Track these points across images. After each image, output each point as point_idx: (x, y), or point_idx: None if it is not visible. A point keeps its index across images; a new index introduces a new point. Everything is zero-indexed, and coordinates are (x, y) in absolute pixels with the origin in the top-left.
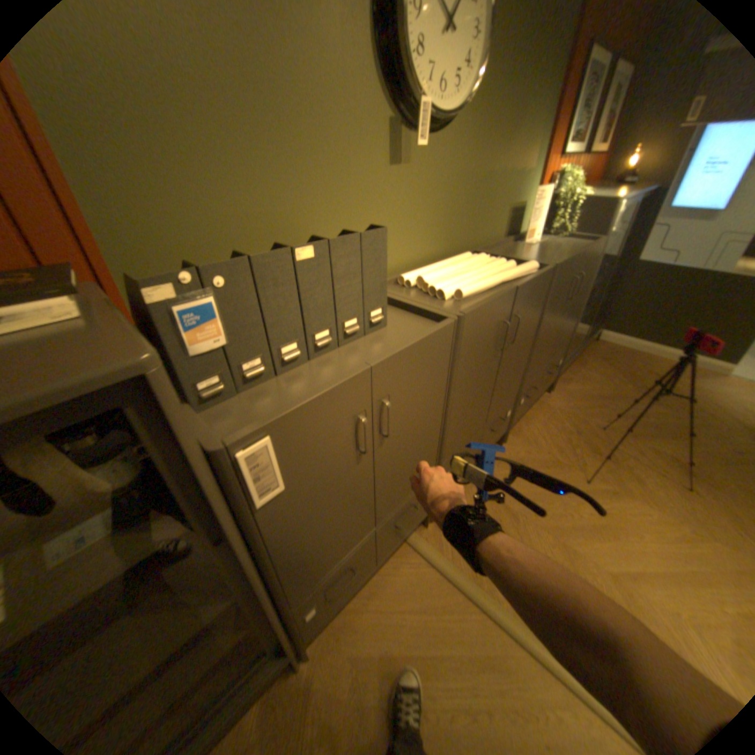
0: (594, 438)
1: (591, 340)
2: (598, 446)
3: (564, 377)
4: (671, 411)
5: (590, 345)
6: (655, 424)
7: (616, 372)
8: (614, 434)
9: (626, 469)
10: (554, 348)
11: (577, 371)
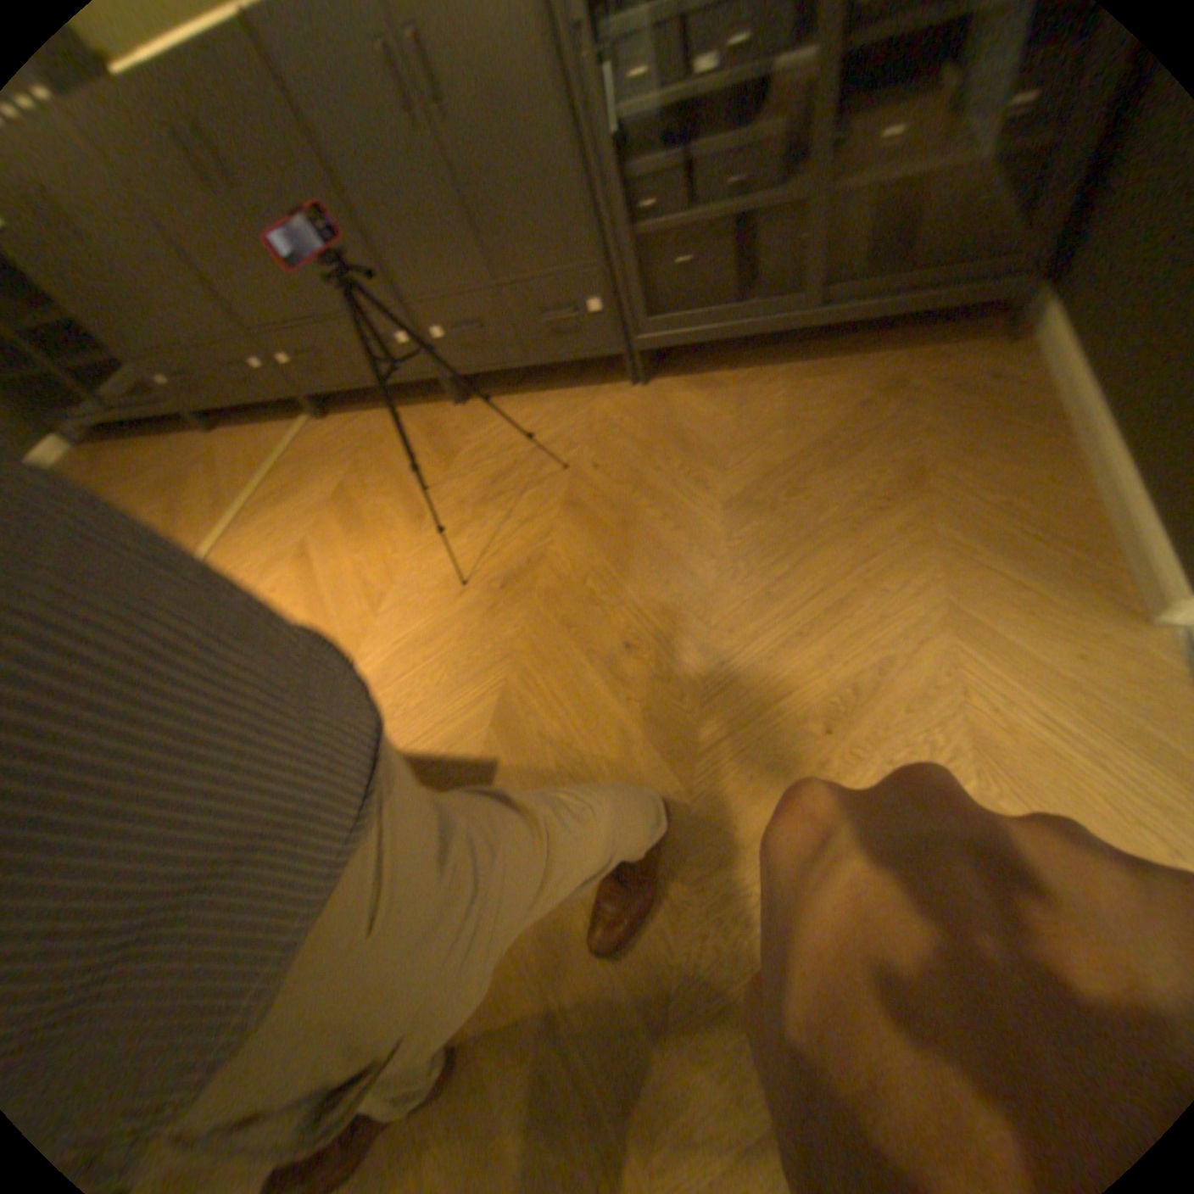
0: (534, 466)
1: (1009, 332)
2: (516, 474)
3: (717, 375)
4: (722, 531)
5: (969, 341)
6: (643, 517)
7: (837, 419)
8: (562, 480)
9: (477, 512)
10: (488, 244)
11: (773, 377)
